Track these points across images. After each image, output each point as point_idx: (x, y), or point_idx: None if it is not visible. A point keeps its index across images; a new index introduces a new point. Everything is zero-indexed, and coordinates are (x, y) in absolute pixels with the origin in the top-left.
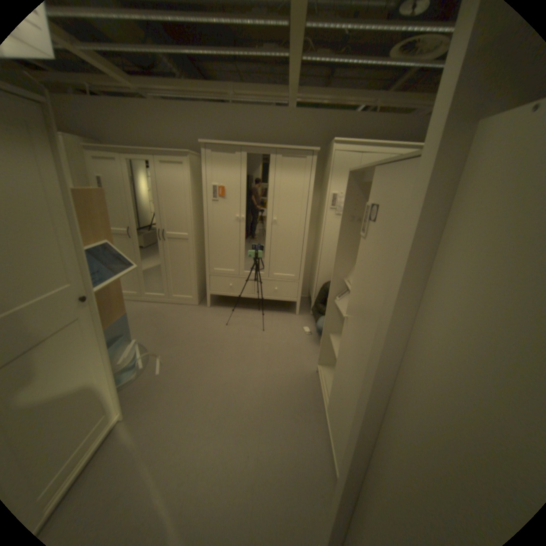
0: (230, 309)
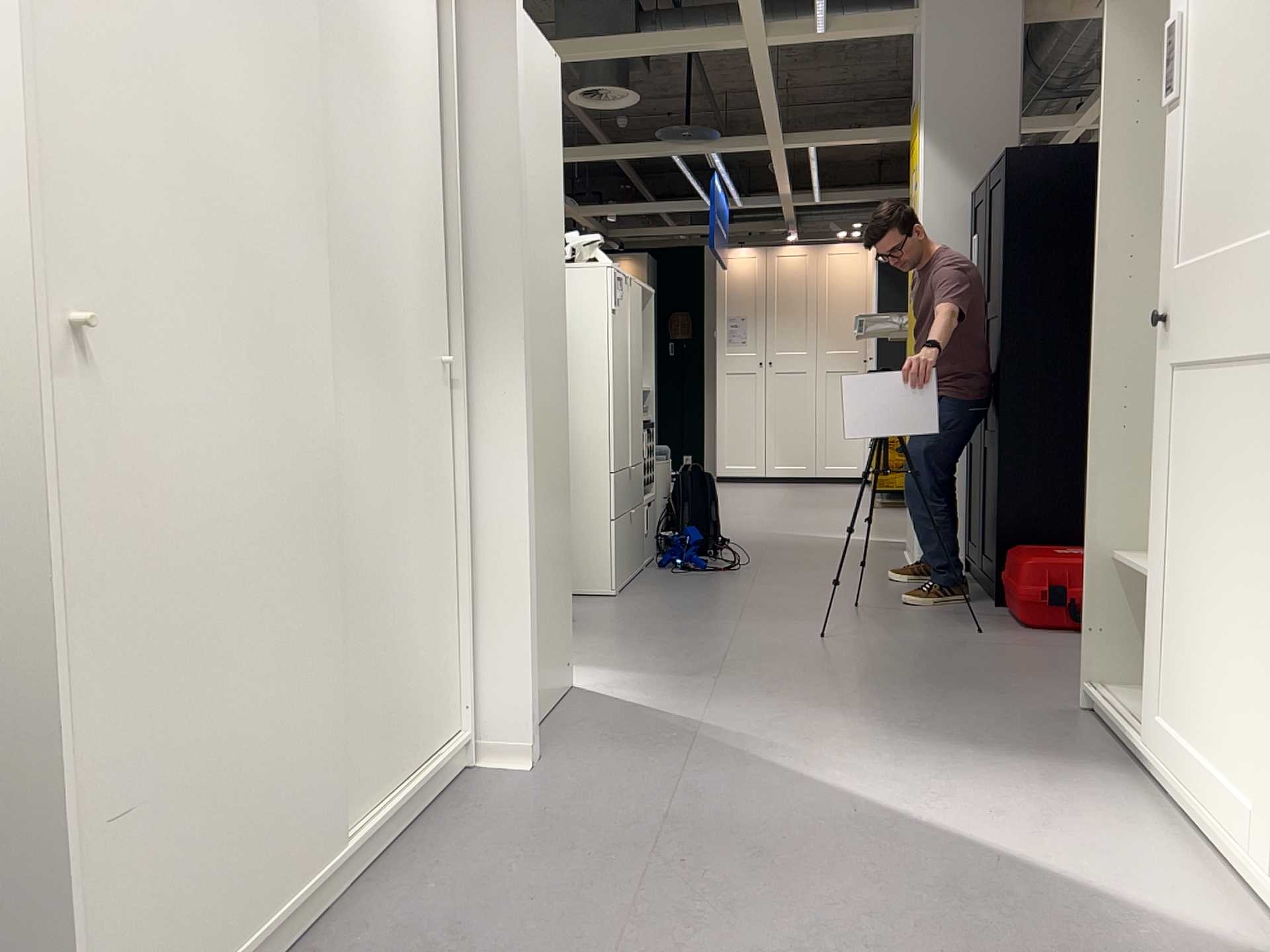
0: None
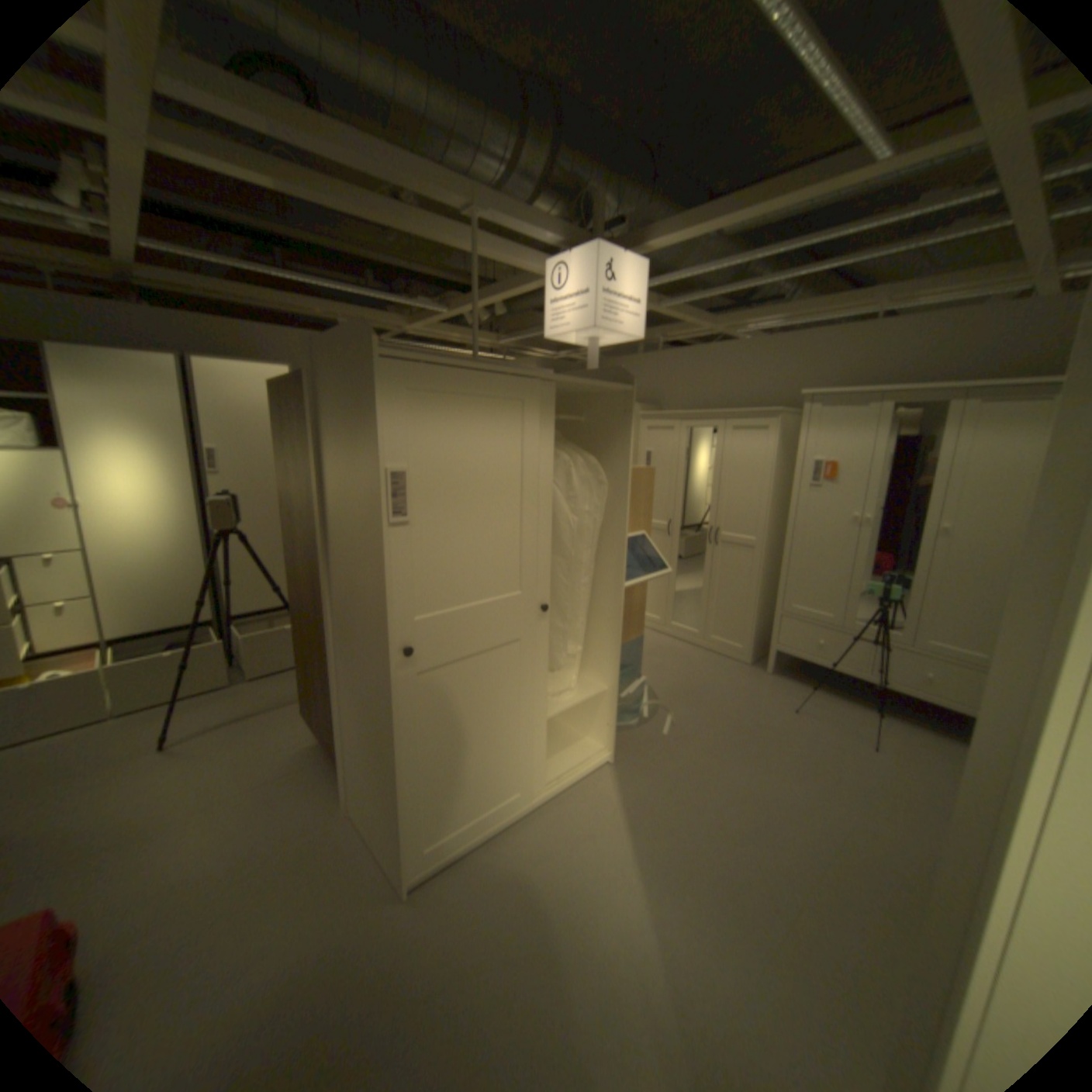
0: (813, 692)
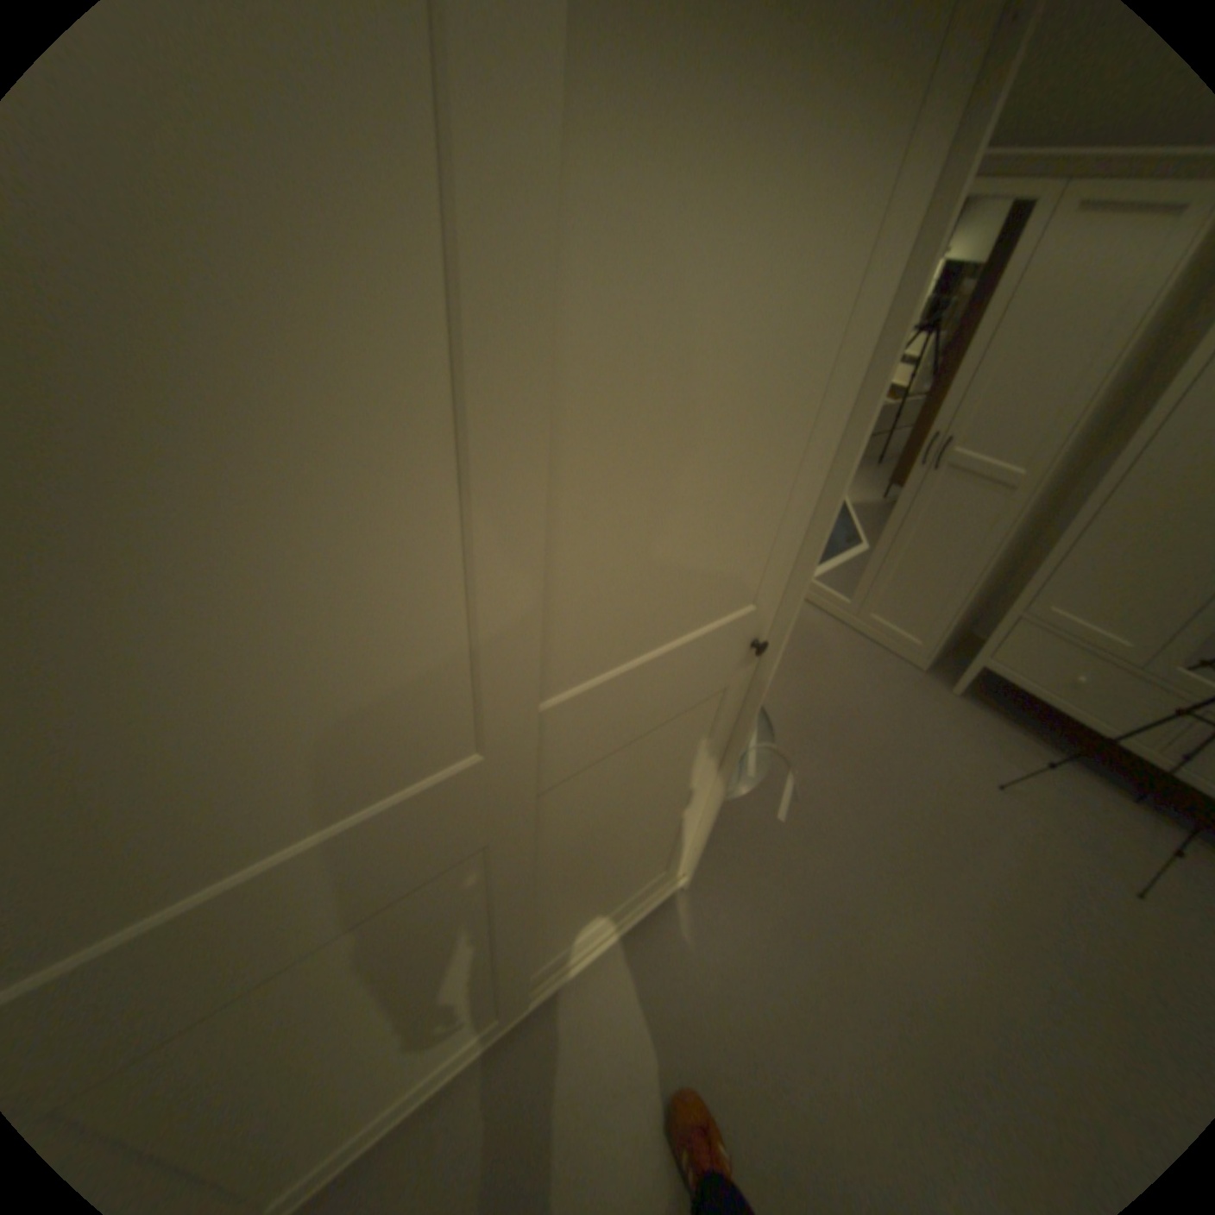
0: (1028, 742)
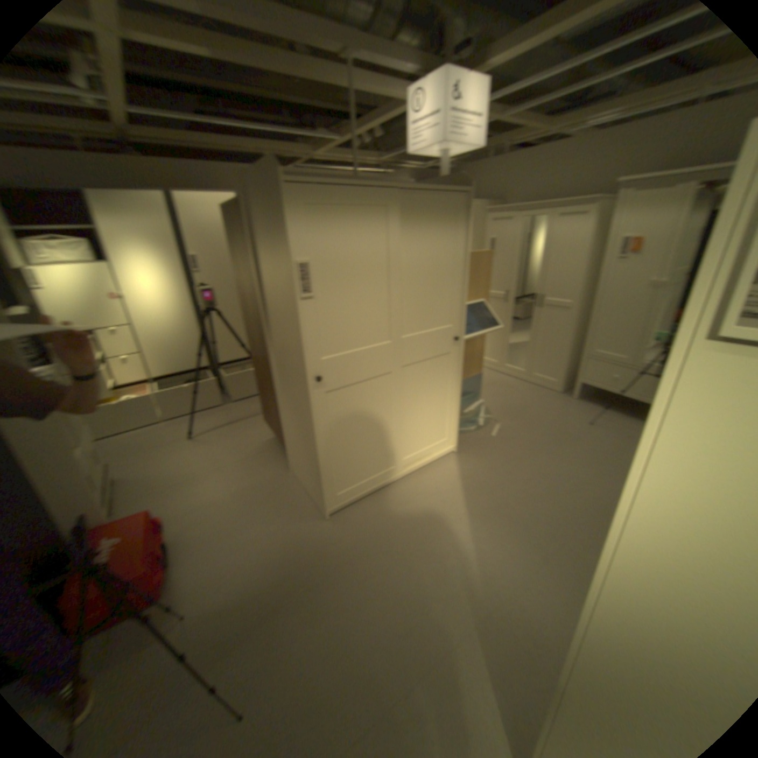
0: (607, 411)
